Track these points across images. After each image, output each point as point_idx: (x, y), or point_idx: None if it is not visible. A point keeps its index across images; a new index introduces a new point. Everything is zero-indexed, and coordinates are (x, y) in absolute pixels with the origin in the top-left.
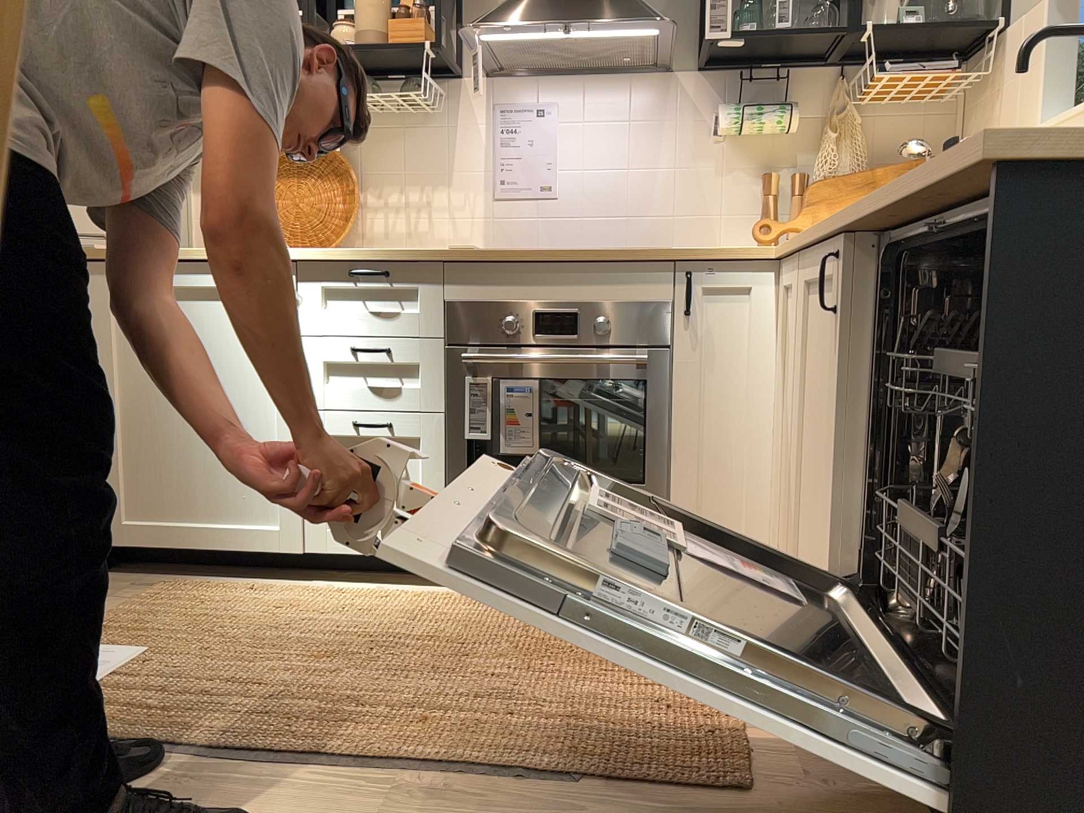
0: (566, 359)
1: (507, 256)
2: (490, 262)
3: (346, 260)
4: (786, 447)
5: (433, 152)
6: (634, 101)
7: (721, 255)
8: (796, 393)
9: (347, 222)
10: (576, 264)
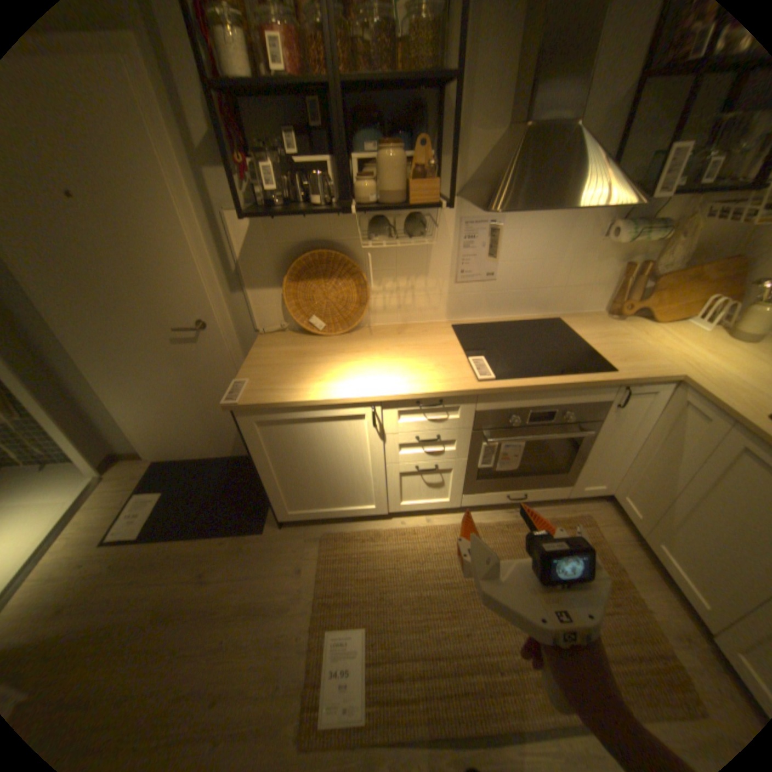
0: (546, 437)
1: (521, 389)
2: (509, 391)
3: (416, 397)
4: (652, 466)
5: (417, 253)
6: (559, 212)
7: (651, 380)
8: (693, 473)
9: (362, 304)
10: (561, 388)
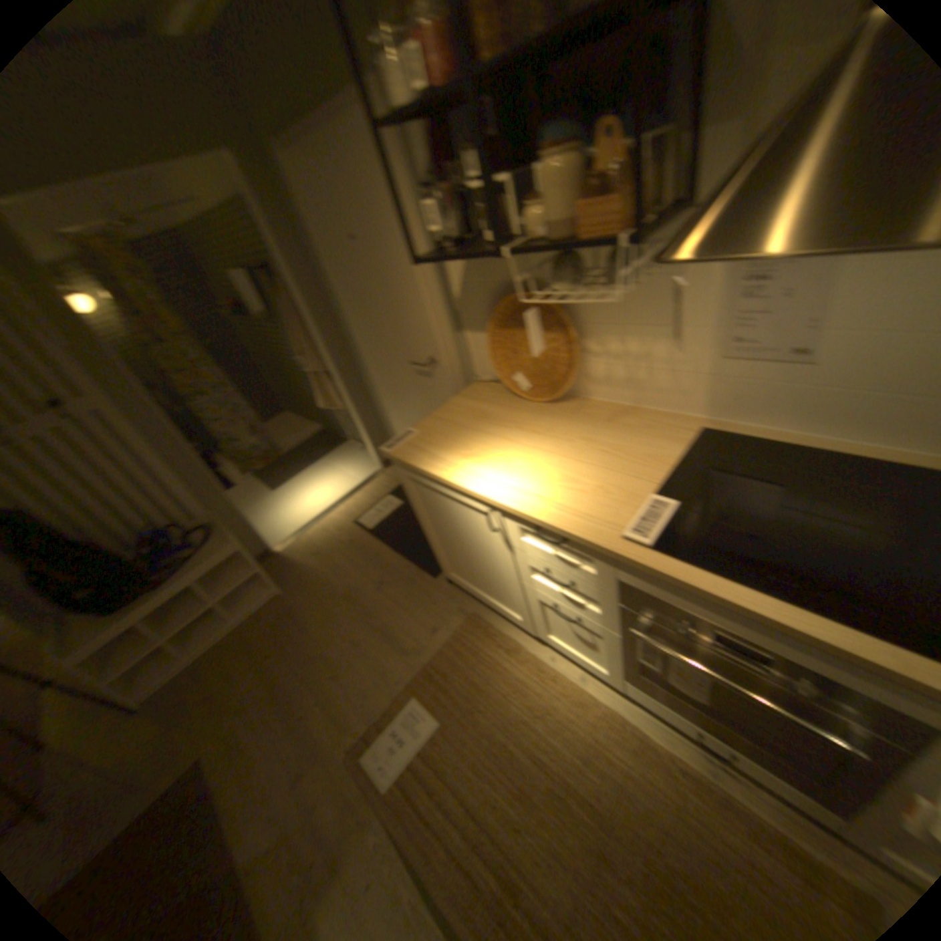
0: (740, 692)
1: (681, 586)
2: (662, 578)
3: (528, 520)
4: None
5: (651, 301)
6: None
7: None
8: None
9: (569, 369)
10: (776, 628)
